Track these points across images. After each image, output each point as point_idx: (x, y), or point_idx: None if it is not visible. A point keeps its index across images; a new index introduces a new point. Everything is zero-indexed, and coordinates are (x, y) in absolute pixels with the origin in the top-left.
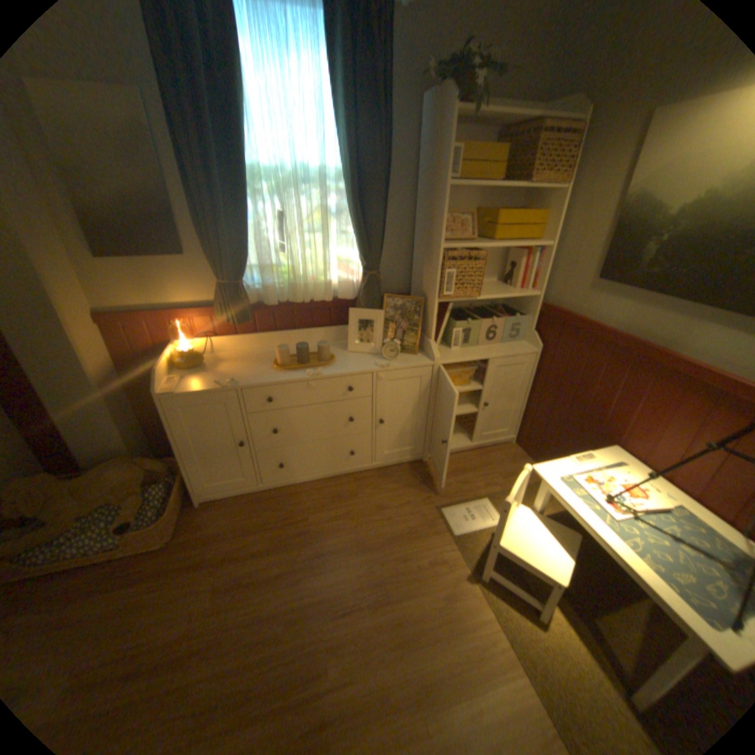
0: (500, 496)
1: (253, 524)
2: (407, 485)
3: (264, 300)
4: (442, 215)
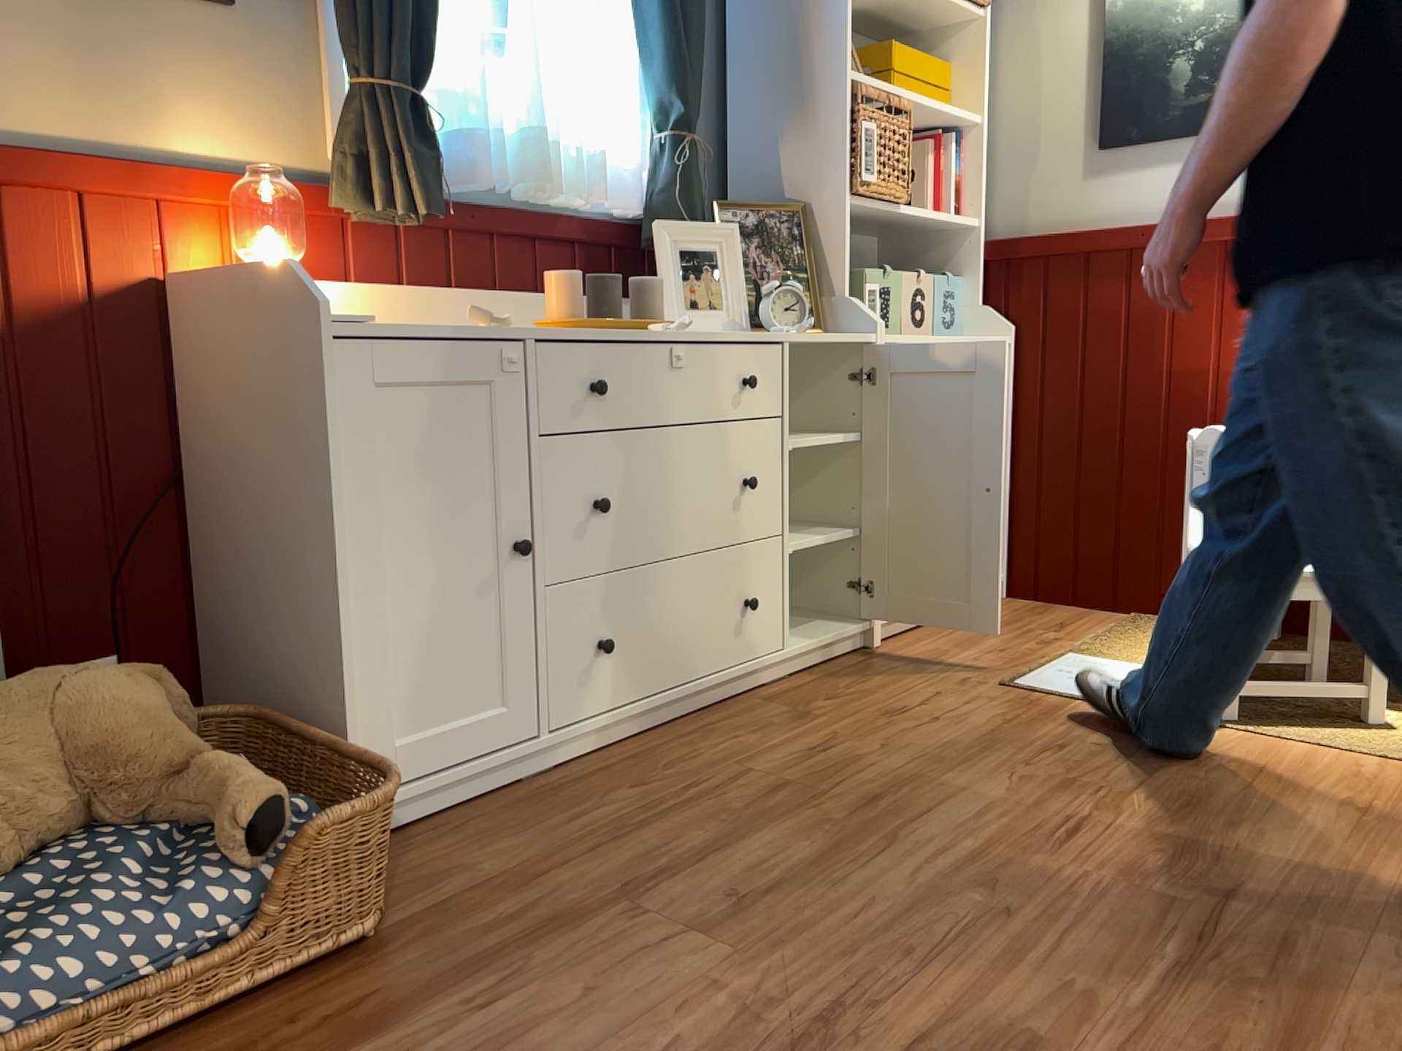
0: (1084, 644)
1: (610, 818)
2: (891, 677)
3: (444, 181)
4: (842, 7)
